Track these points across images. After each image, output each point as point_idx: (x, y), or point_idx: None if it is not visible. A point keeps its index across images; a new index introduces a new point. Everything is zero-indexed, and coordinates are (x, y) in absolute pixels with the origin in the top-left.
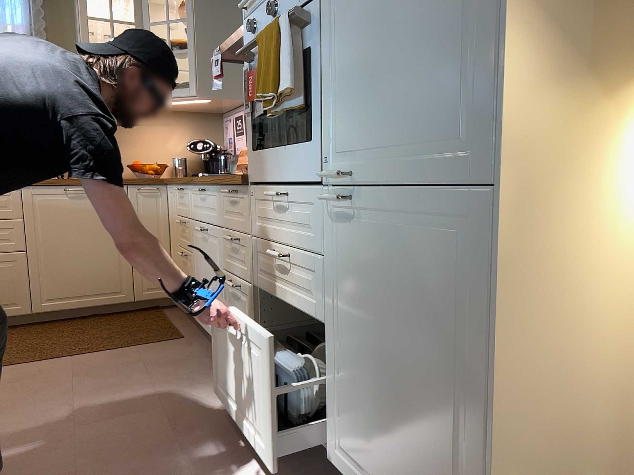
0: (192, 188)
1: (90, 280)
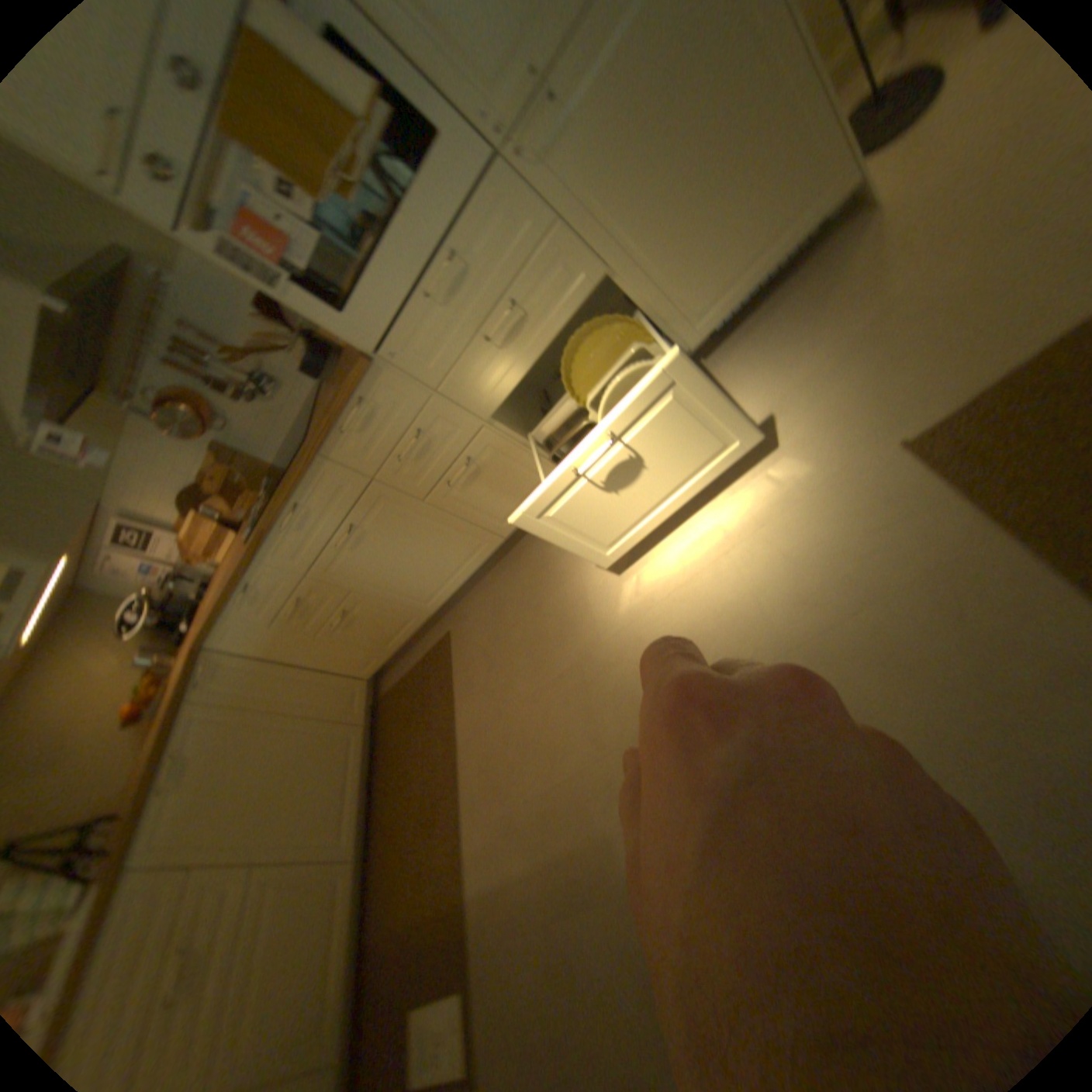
0: (270, 548)
1: (322, 774)
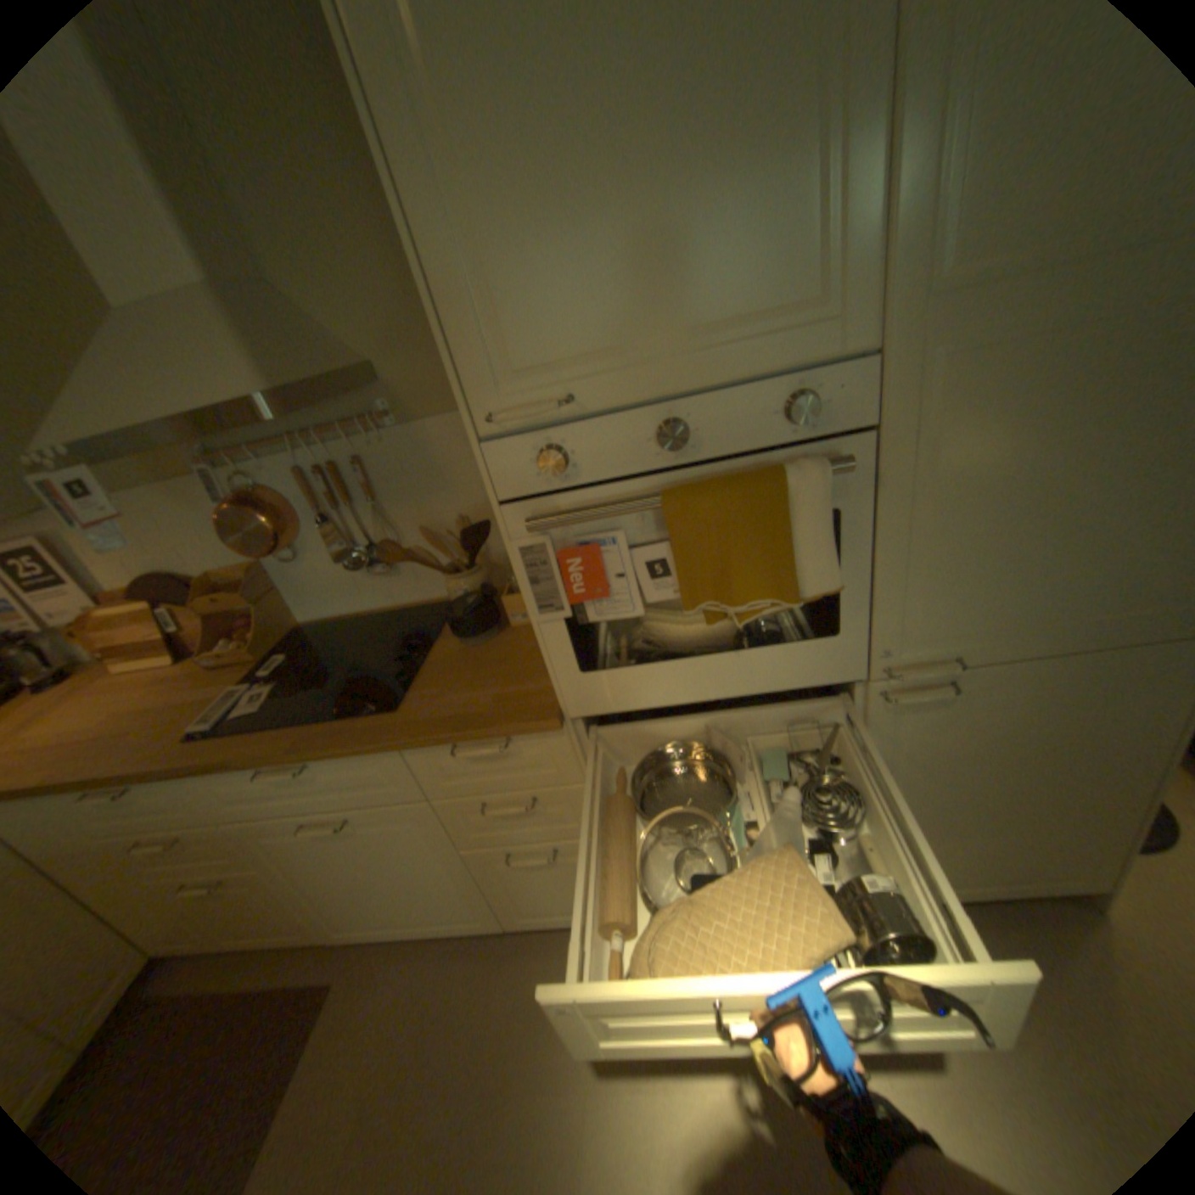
0: (206, 778)
1: None
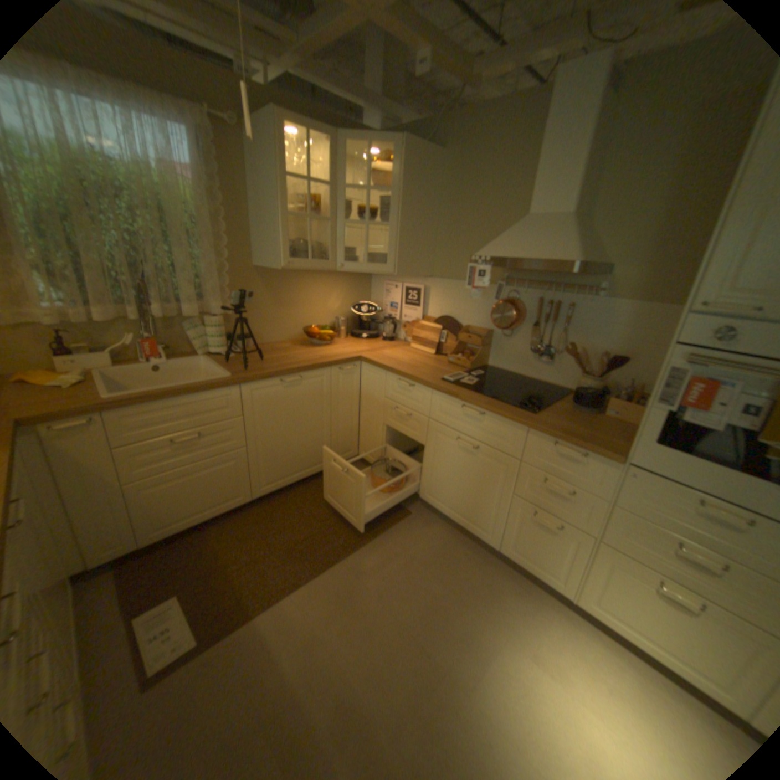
0: (442, 396)
1: (299, 459)
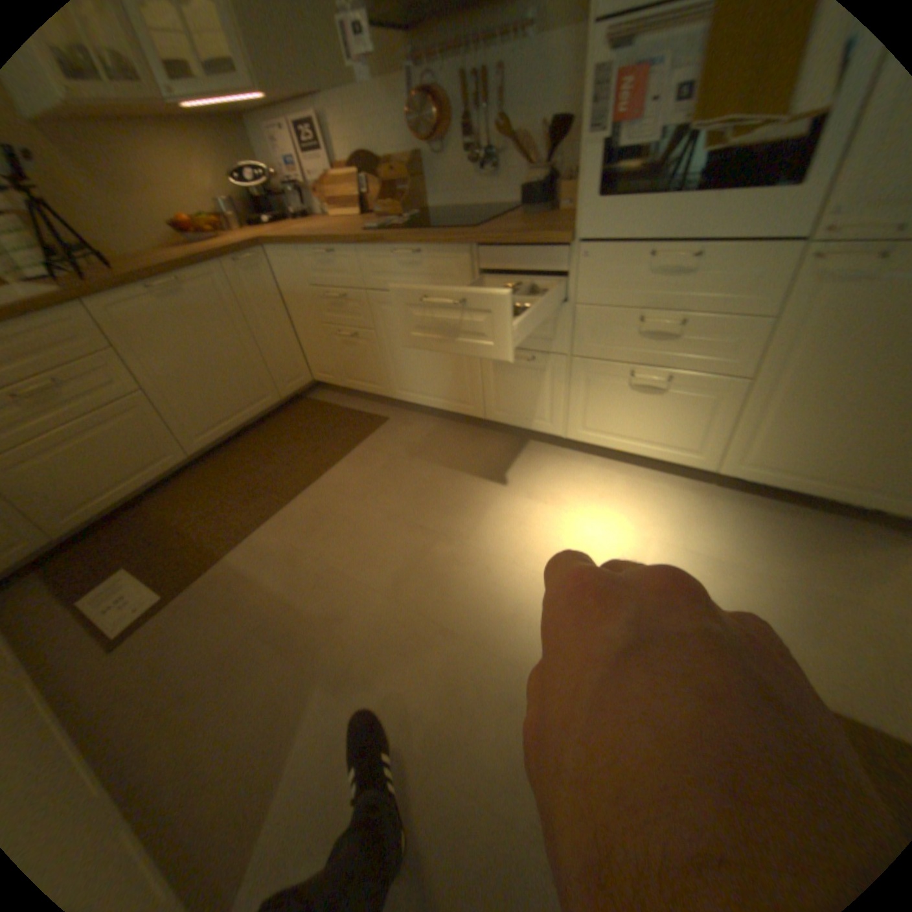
0: (367, 248)
1: (228, 394)
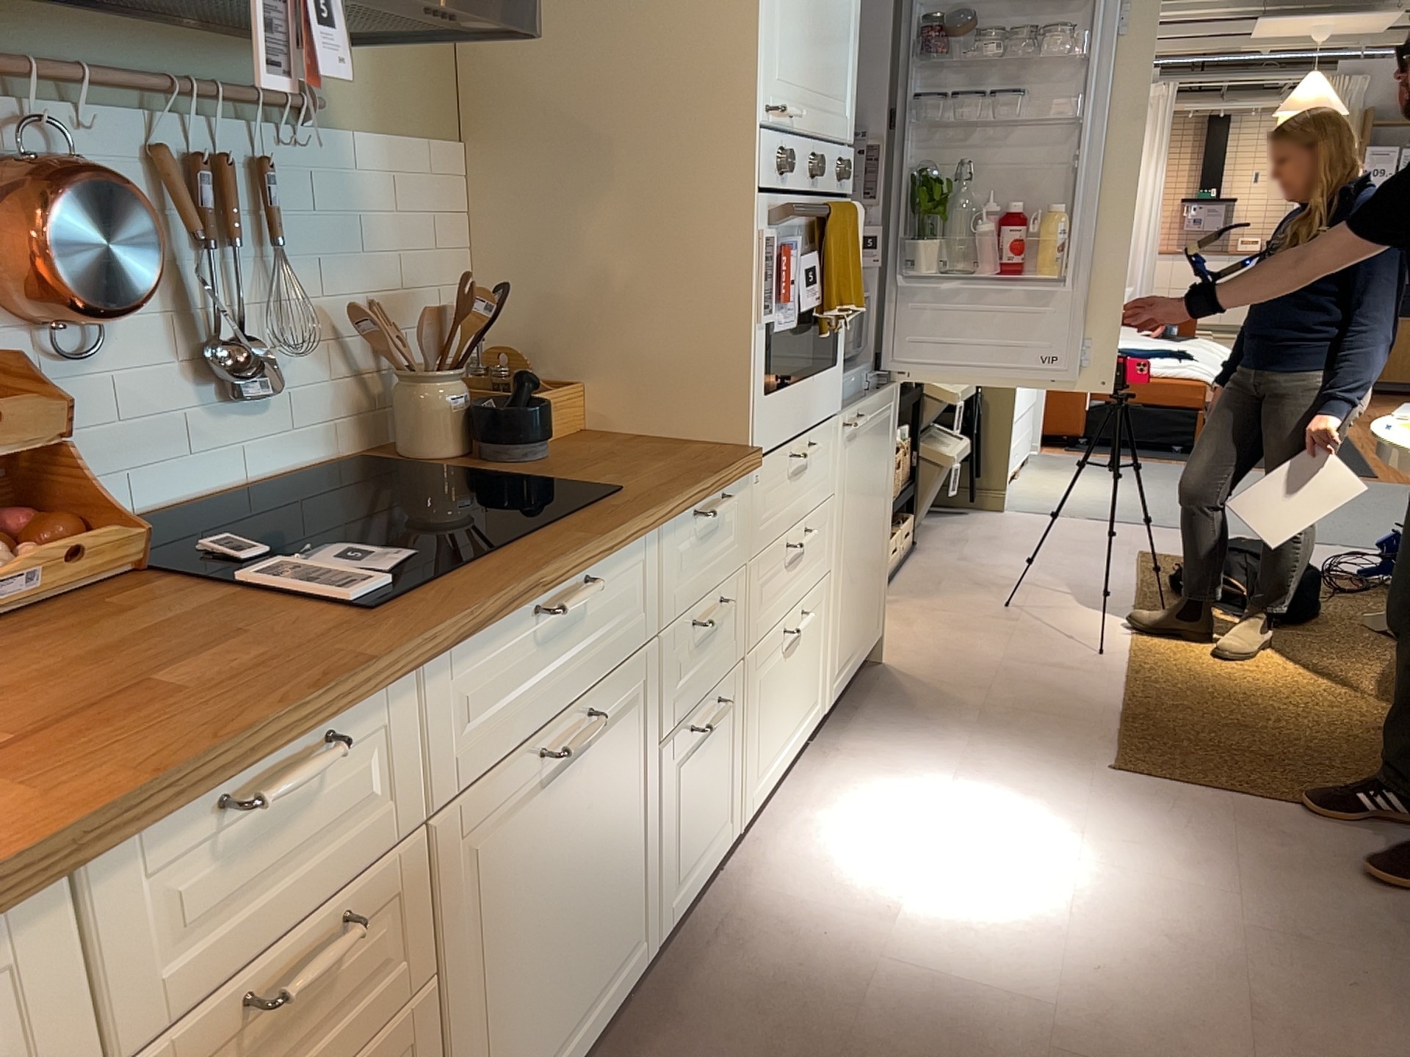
0: (463, 653)
1: None
